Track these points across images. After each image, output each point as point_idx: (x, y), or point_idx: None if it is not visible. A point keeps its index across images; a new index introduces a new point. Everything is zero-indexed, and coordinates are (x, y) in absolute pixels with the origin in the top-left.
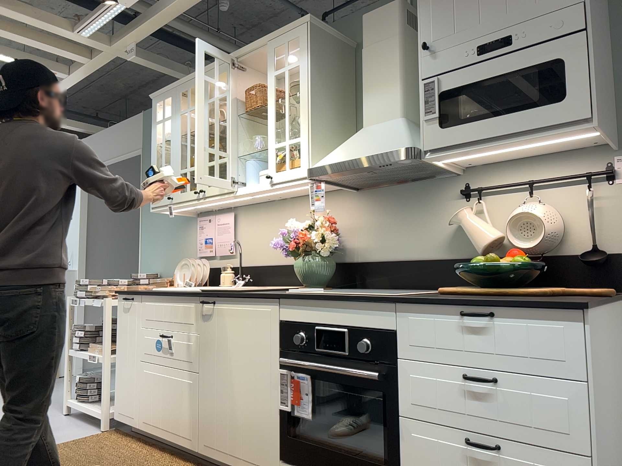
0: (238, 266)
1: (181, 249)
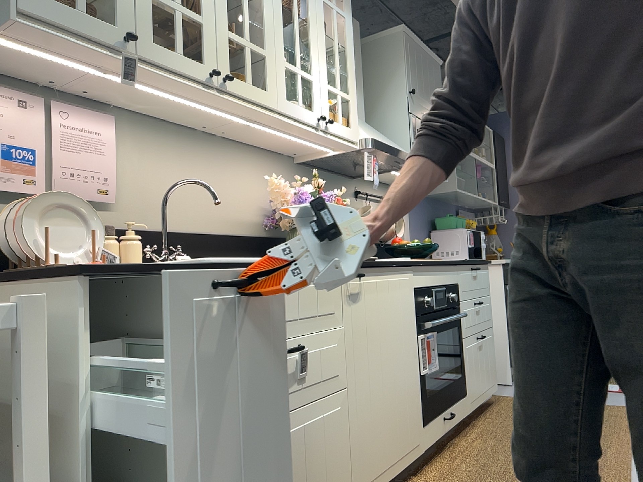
0: (119, 227)
1: None
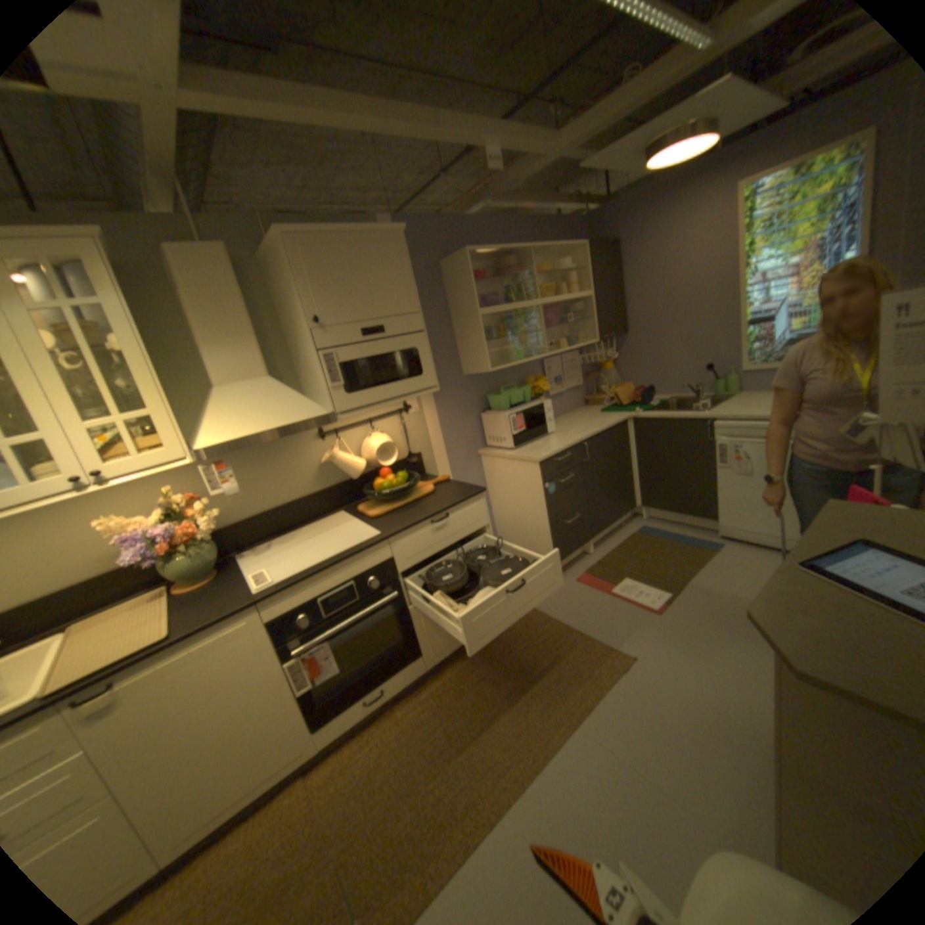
0: None
1: None
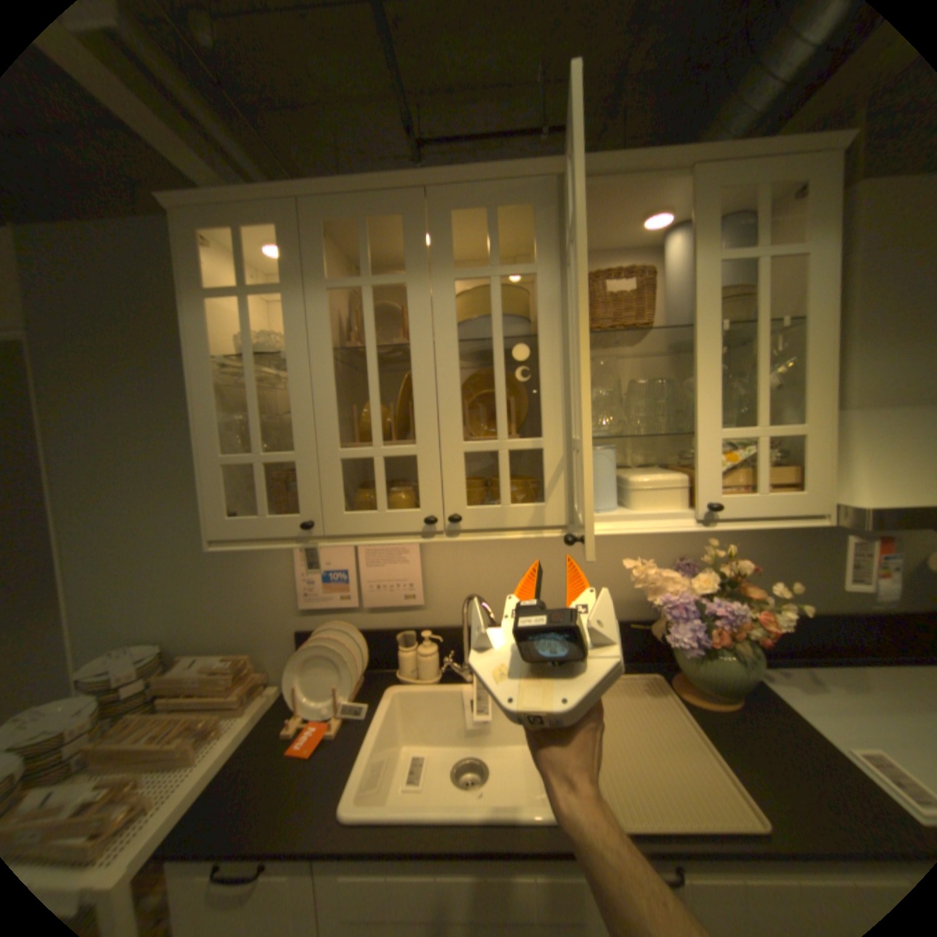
0: (432, 624)
1: (233, 589)
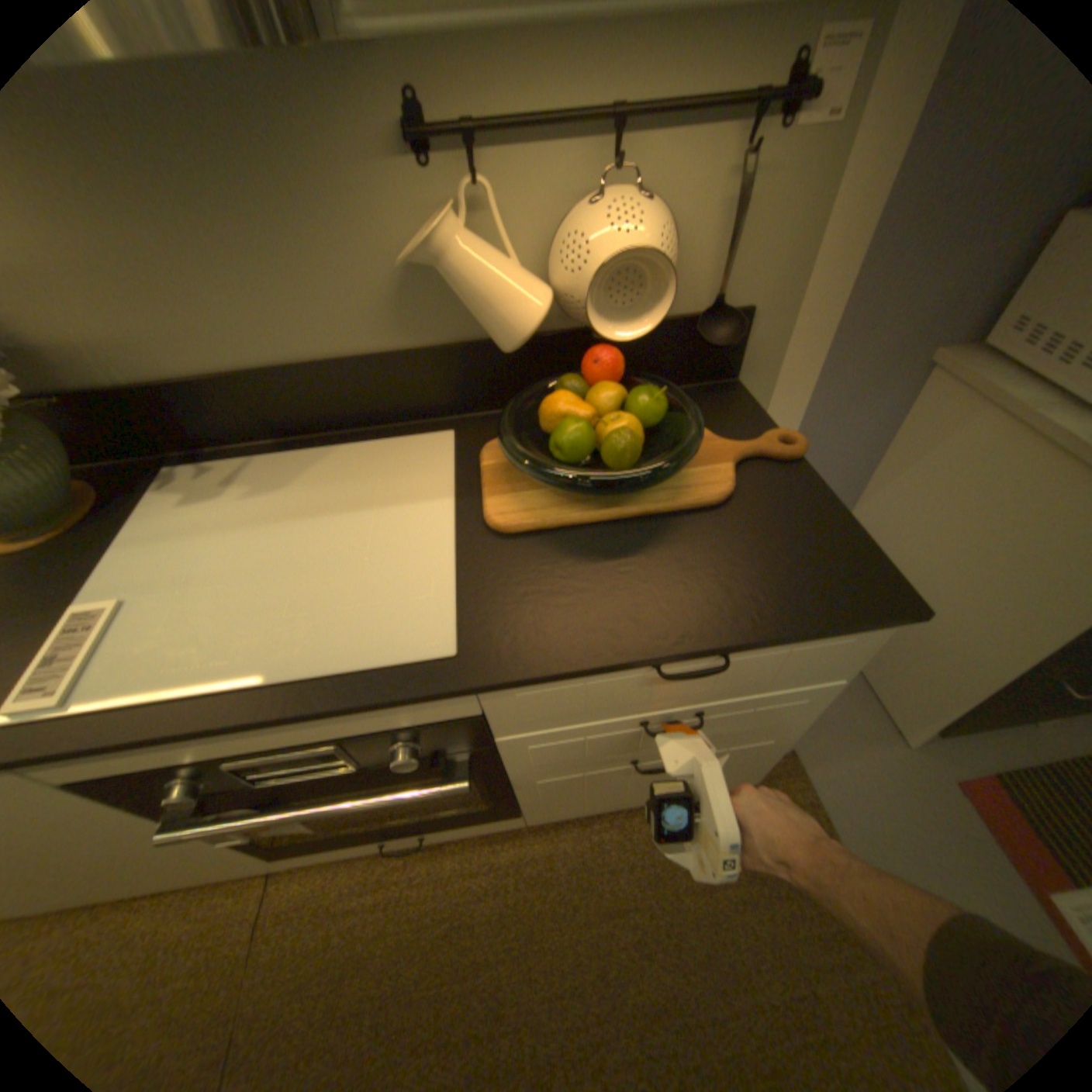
0: None
1: None
